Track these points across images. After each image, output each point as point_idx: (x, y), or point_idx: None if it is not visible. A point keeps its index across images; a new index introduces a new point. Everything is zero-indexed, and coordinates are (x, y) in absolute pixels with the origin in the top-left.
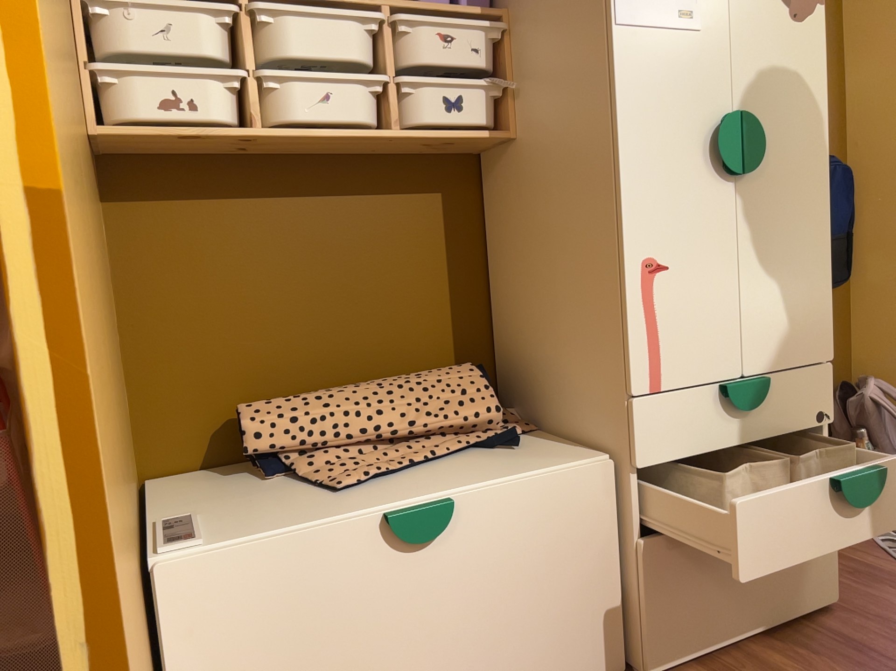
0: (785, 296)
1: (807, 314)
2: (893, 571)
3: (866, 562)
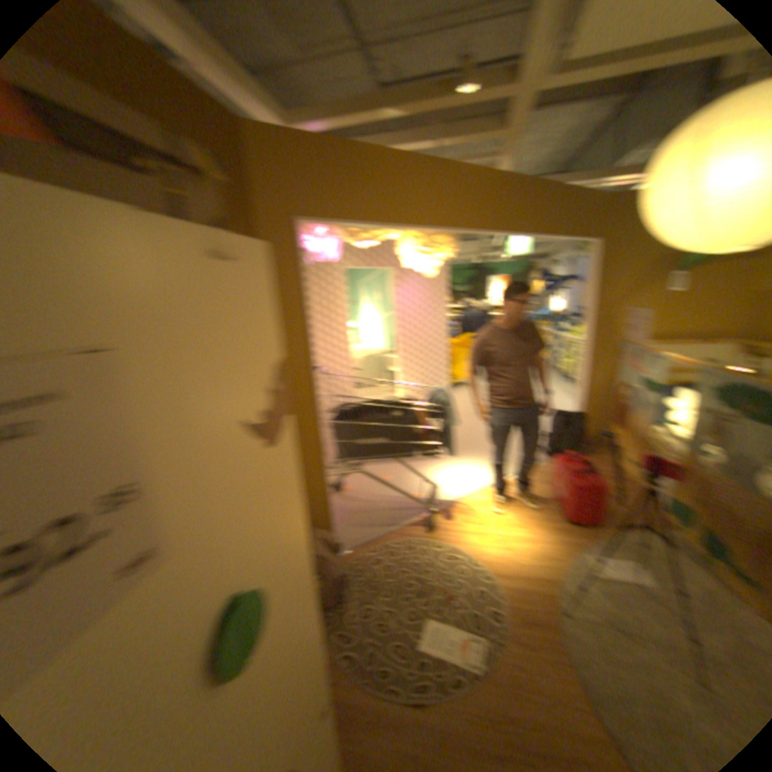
0: (296, 682)
1: (310, 668)
2: (358, 709)
3: (342, 706)
